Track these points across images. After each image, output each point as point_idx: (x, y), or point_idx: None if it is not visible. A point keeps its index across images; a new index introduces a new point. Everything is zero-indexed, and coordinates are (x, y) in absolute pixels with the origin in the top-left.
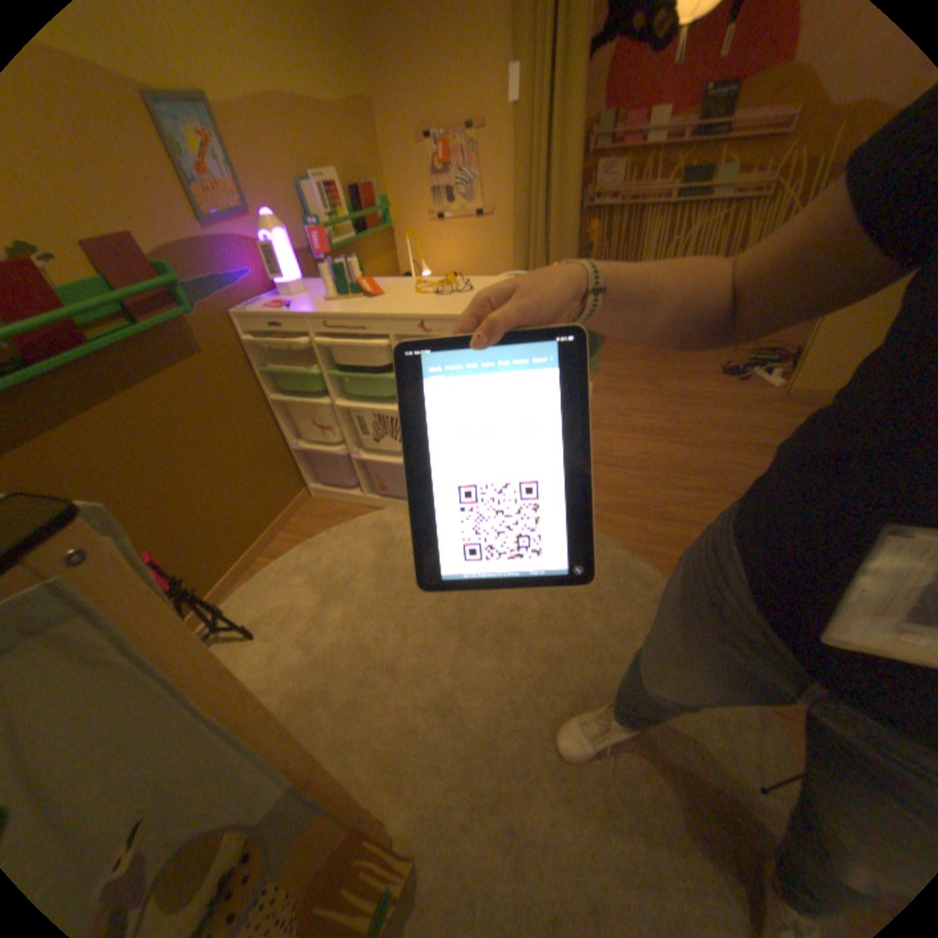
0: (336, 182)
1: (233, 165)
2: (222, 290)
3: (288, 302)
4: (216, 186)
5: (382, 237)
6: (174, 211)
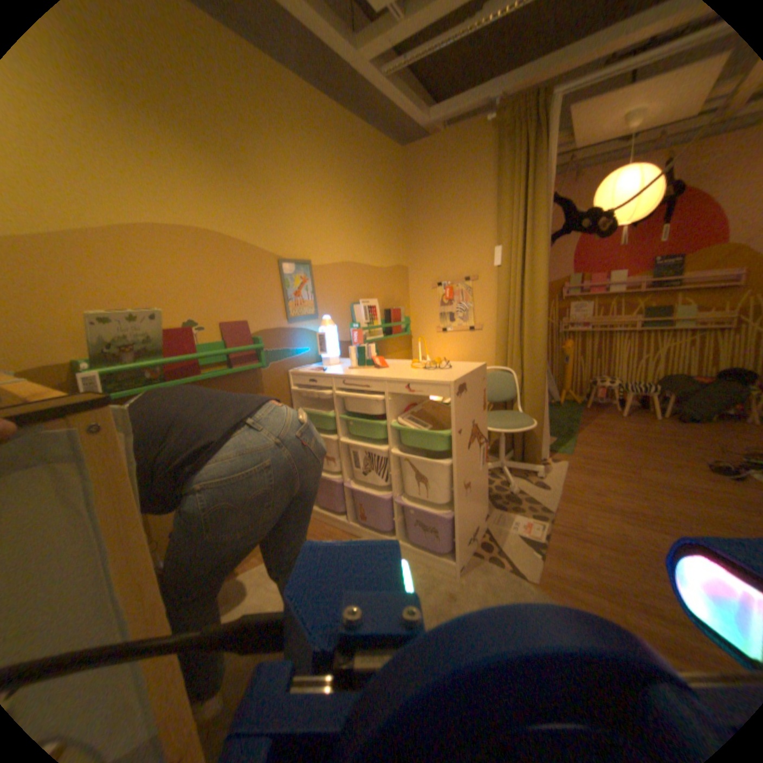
0: (376, 306)
1: (316, 294)
2: (289, 358)
3: (325, 368)
4: (303, 303)
5: (402, 340)
6: (275, 313)
